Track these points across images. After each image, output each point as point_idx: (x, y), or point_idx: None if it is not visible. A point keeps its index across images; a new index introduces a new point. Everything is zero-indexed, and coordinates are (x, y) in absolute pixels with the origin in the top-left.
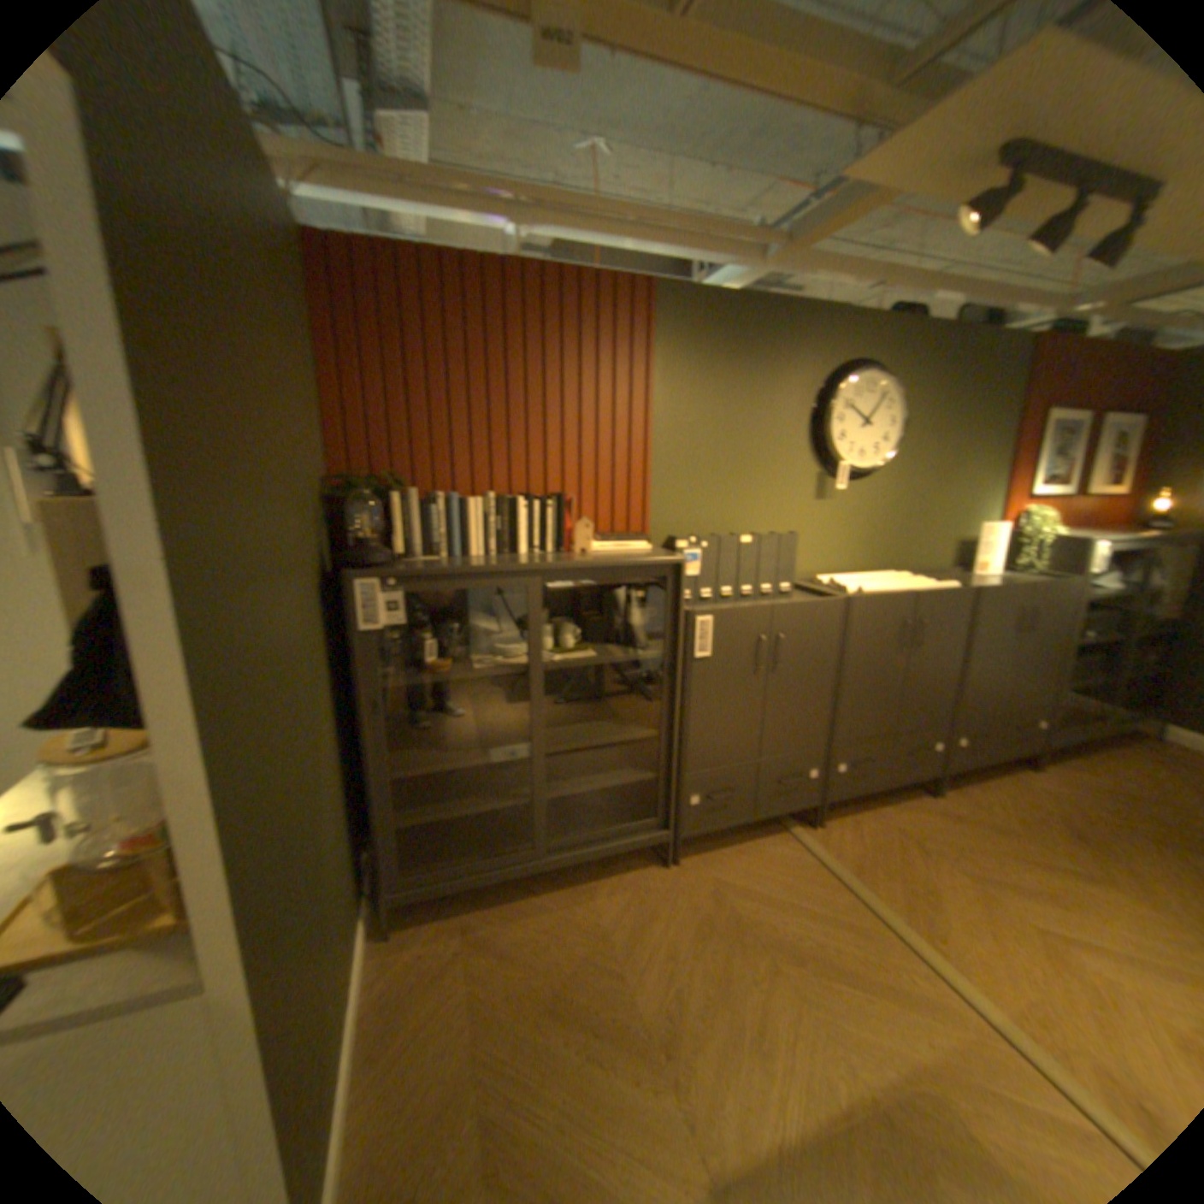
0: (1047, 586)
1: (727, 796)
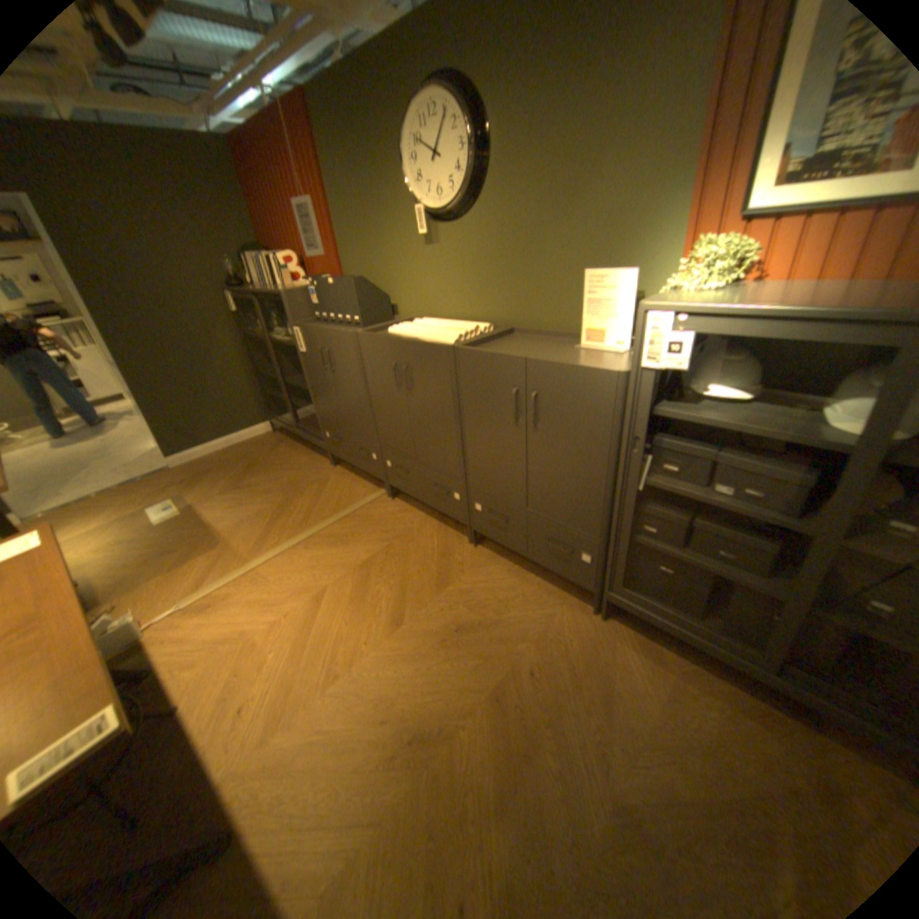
0: (543, 365)
1: (337, 440)
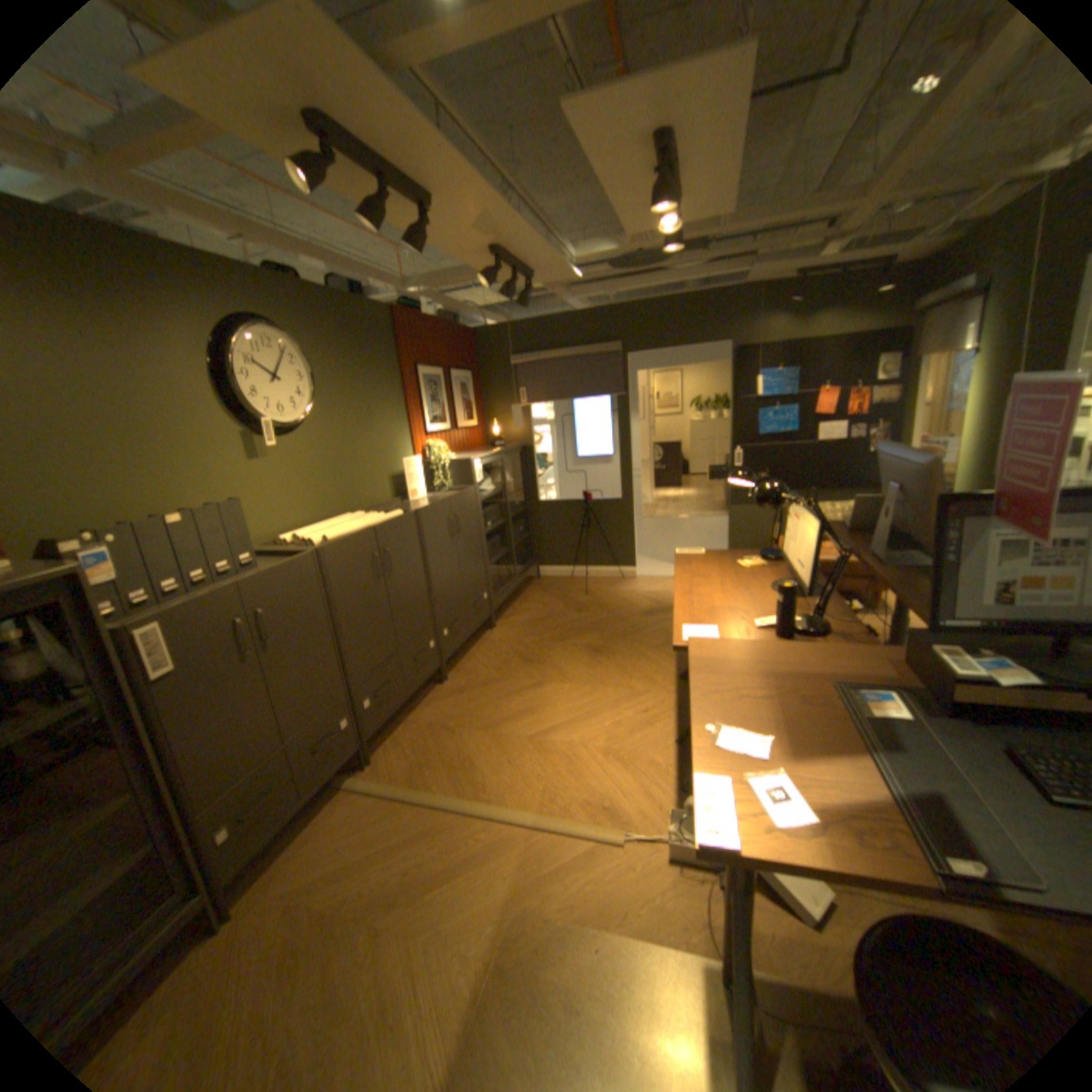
0: (456, 498)
1: (260, 804)
